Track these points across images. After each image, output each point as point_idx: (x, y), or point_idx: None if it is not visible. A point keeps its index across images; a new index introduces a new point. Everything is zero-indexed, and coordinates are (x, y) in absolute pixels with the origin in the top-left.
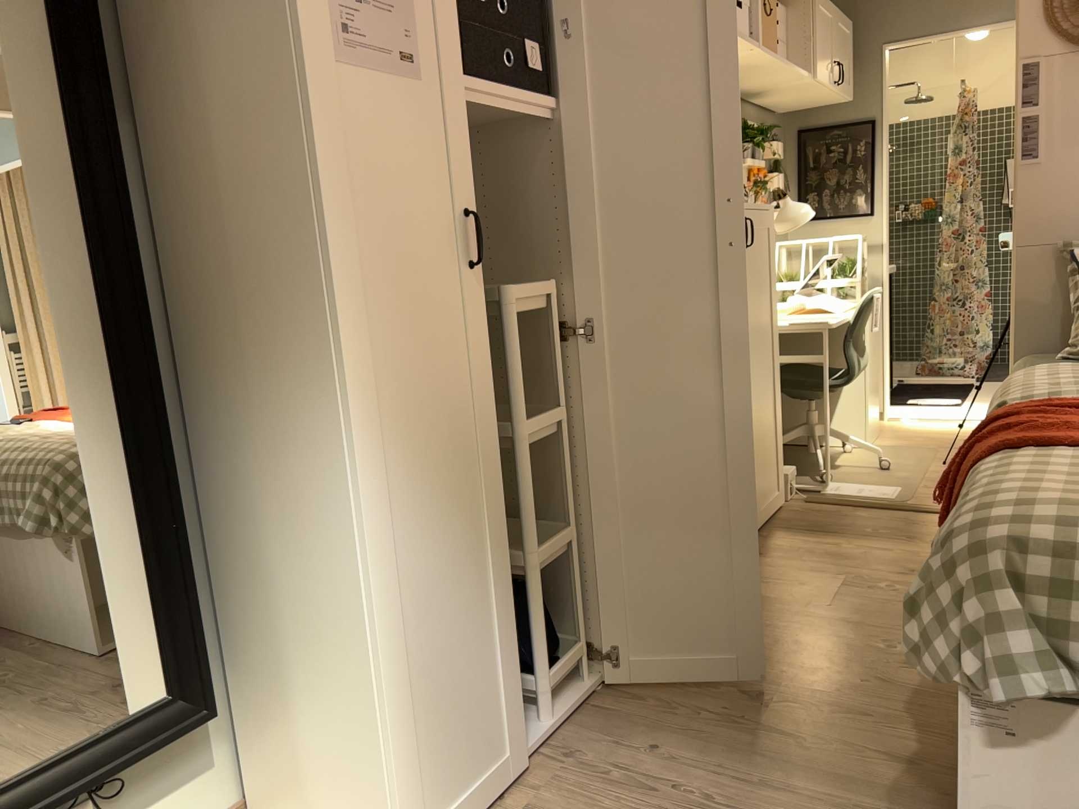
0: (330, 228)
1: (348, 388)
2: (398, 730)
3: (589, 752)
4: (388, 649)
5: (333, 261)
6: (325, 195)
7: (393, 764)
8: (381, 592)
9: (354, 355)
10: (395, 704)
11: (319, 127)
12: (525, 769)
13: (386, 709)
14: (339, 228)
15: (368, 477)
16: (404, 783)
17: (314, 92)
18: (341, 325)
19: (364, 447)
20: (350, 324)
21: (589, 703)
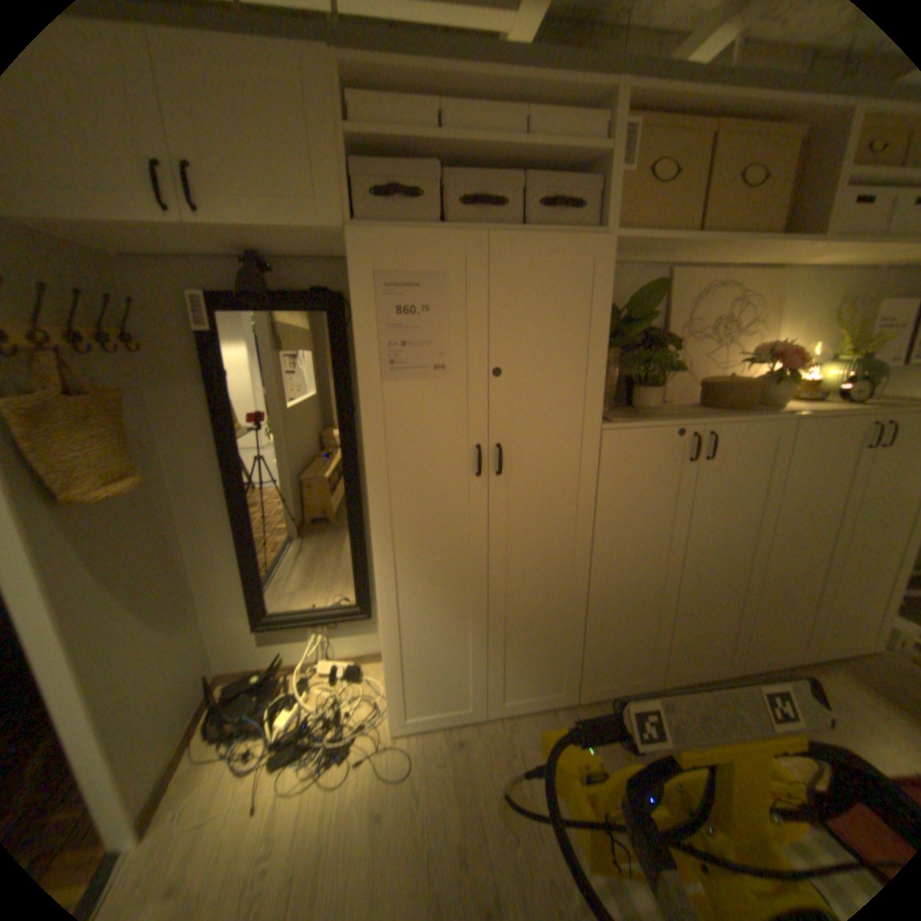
0: (367, 465)
1: (373, 536)
2: (392, 680)
3: (520, 740)
4: (389, 647)
5: (368, 480)
6: (366, 449)
7: (387, 692)
8: (387, 624)
9: (379, 522)
10: (391, 669)
11: (363, 418)
12: (486, 724)
13: (385, 670)
14: (374, 464)
15: (383, 575)
16: (393, 701)
17: (362, 401)
18: (371, 509)
19: (382, 562)
20: (377, 508)
21: (552, 712)
